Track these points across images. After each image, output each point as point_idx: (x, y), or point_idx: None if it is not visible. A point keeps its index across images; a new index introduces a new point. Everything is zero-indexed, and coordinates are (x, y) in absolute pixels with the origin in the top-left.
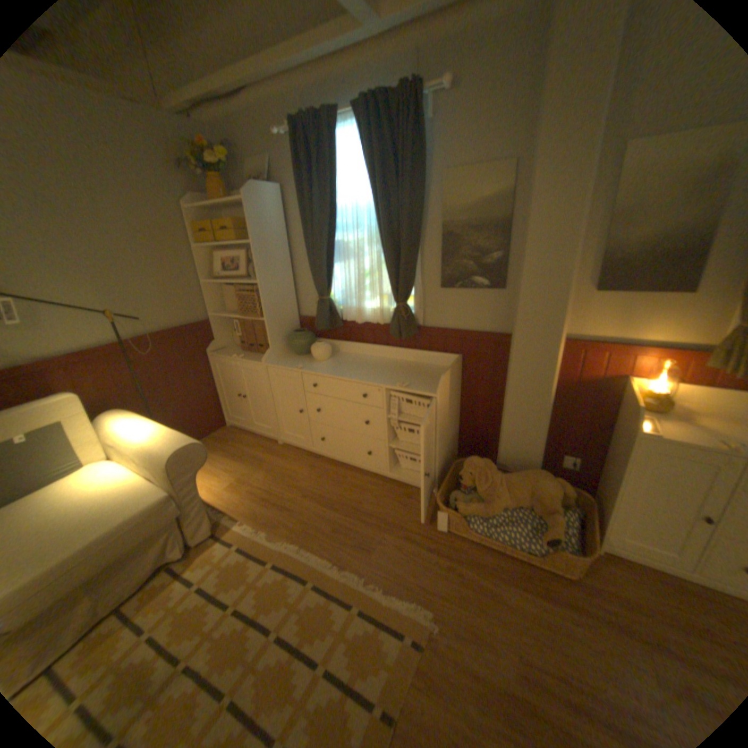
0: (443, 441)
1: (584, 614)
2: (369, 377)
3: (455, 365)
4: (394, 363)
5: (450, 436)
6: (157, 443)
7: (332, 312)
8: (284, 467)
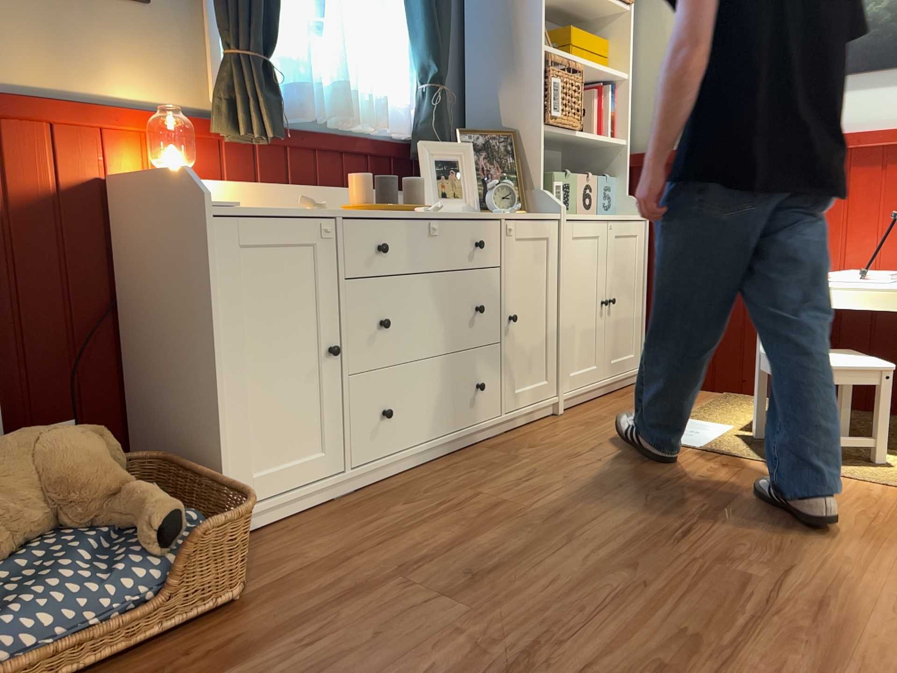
0: None
1: (298, 623)
2: None
3: None
4: None
5: None
6: None
7: None
8: None
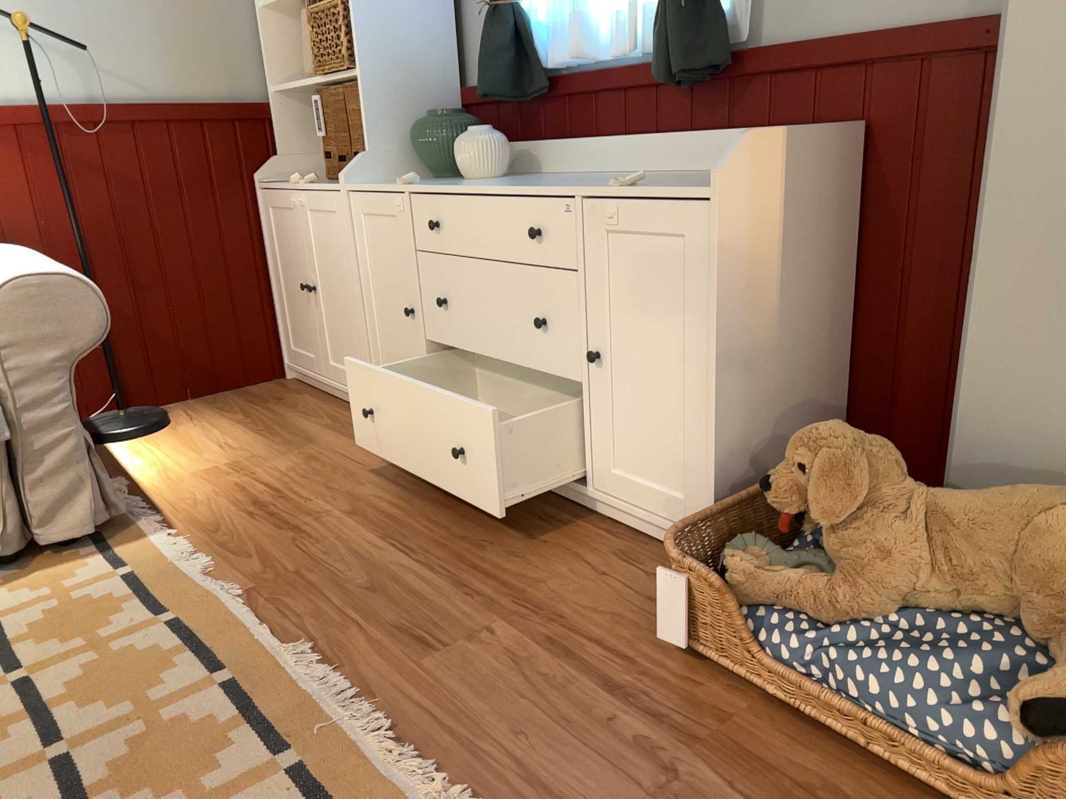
0: (749, 382)
1: None
2: (558, 184)
3: (817, 133)
4: (662, 174)
5: (792, 389)
6: (10, 270)
7: (525, 52)
8: (351, 457)
